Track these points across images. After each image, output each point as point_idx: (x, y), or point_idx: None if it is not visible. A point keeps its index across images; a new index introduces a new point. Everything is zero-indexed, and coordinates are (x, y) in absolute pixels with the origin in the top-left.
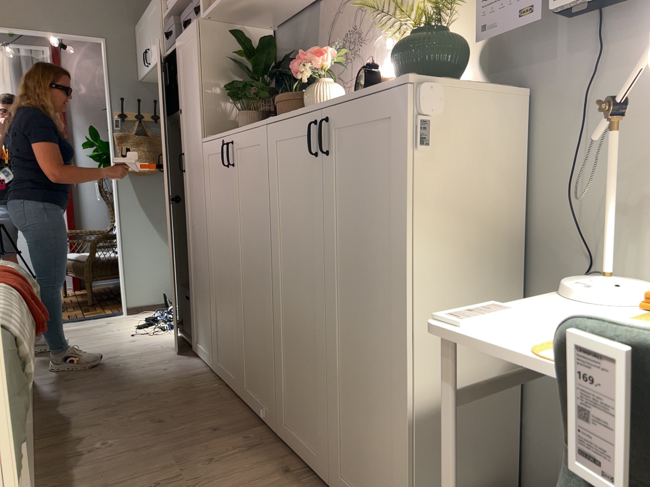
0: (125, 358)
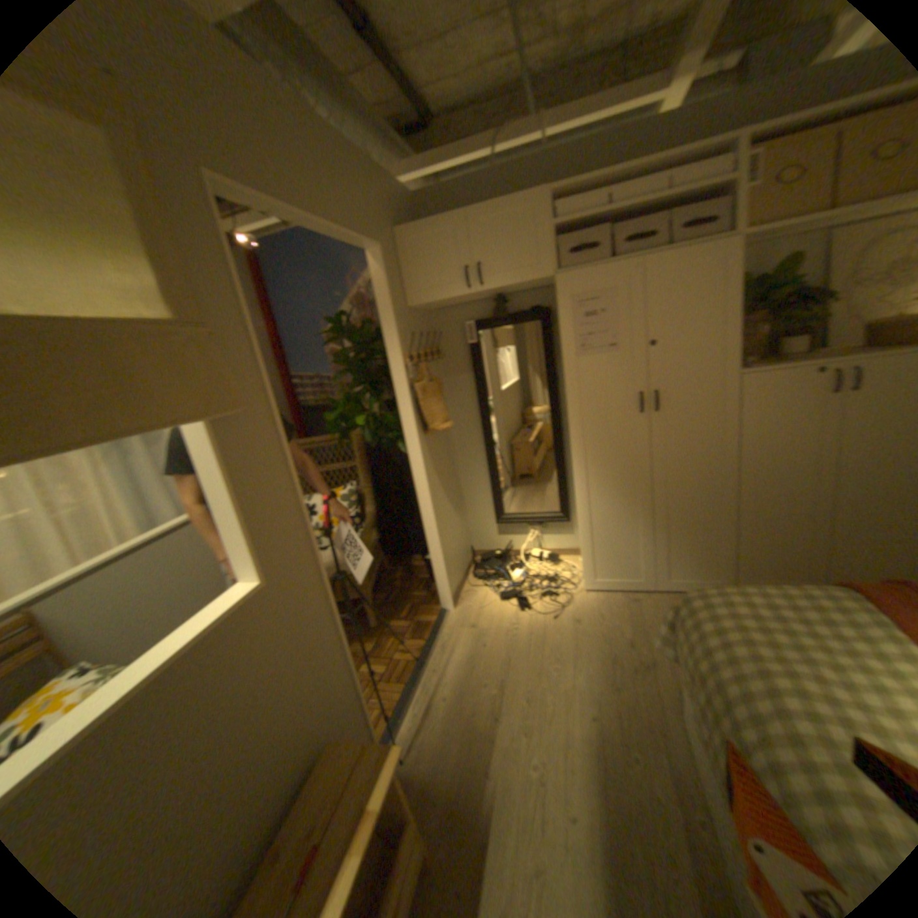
0: (642, 638)
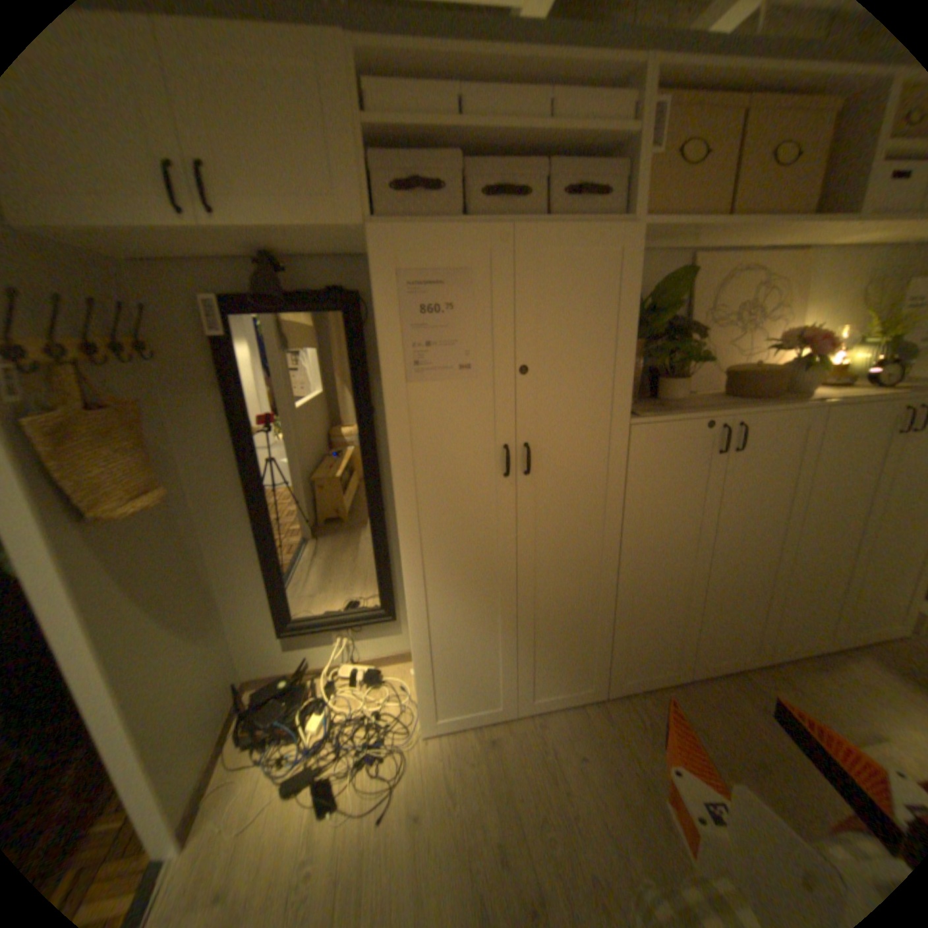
0: (513, 830)
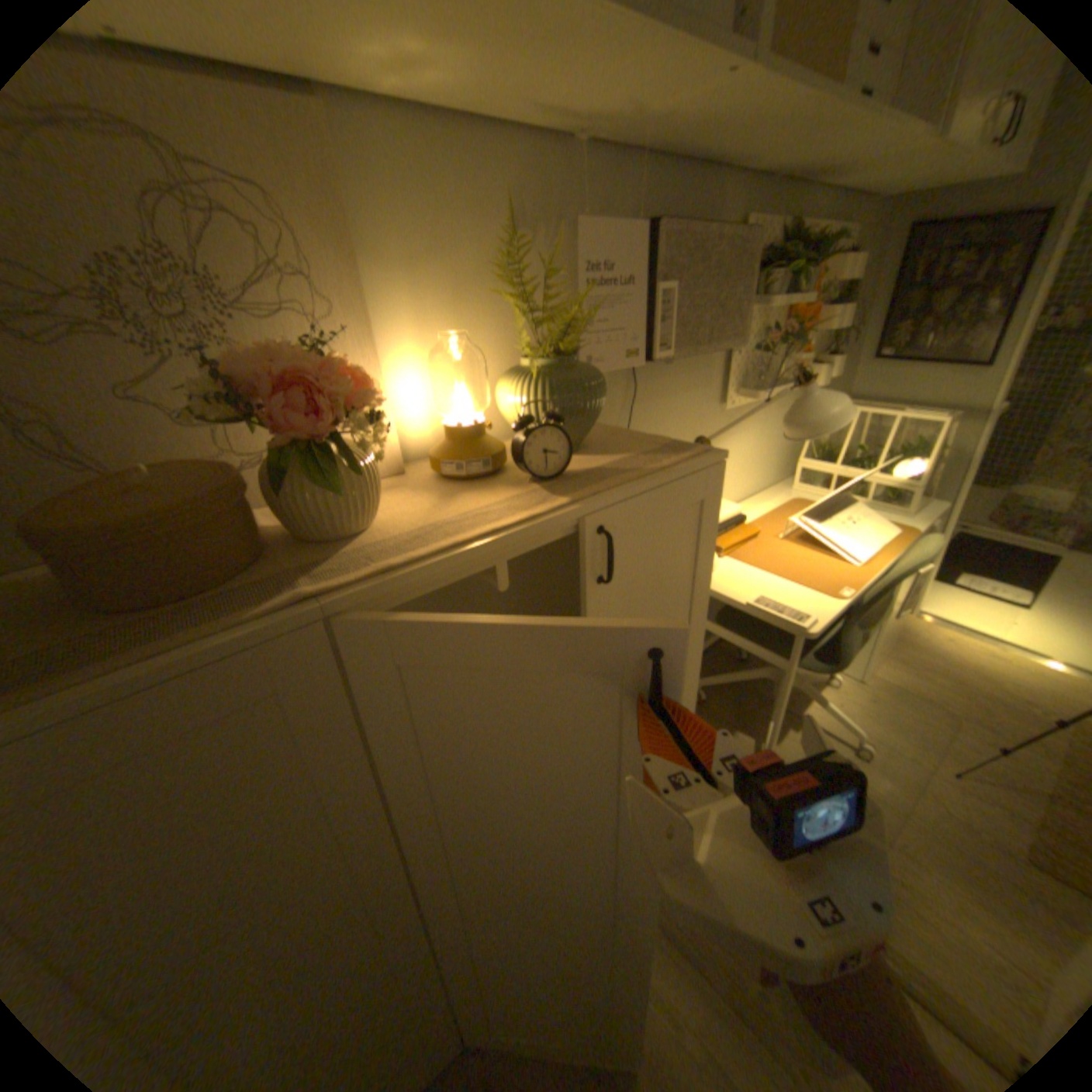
0: None
